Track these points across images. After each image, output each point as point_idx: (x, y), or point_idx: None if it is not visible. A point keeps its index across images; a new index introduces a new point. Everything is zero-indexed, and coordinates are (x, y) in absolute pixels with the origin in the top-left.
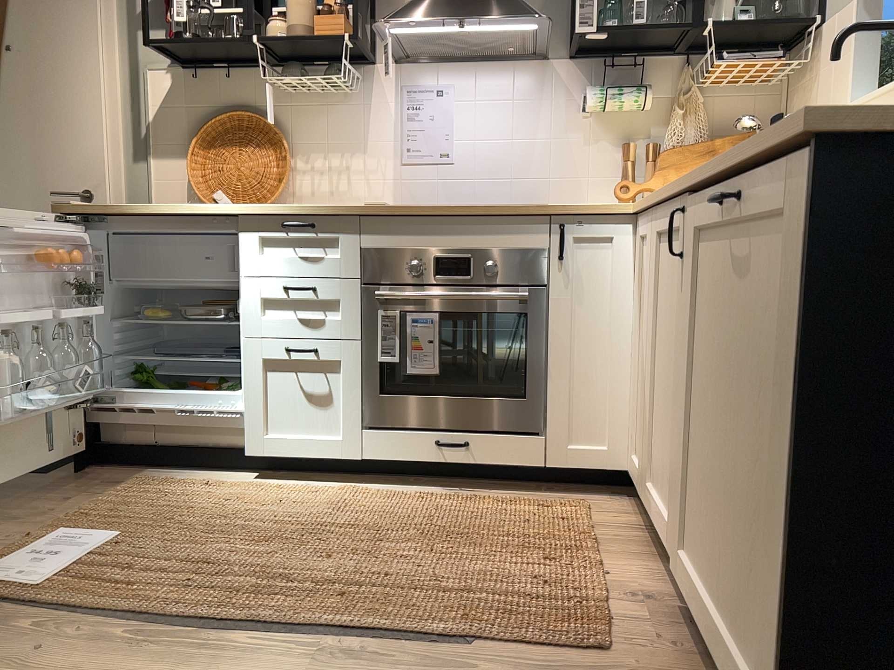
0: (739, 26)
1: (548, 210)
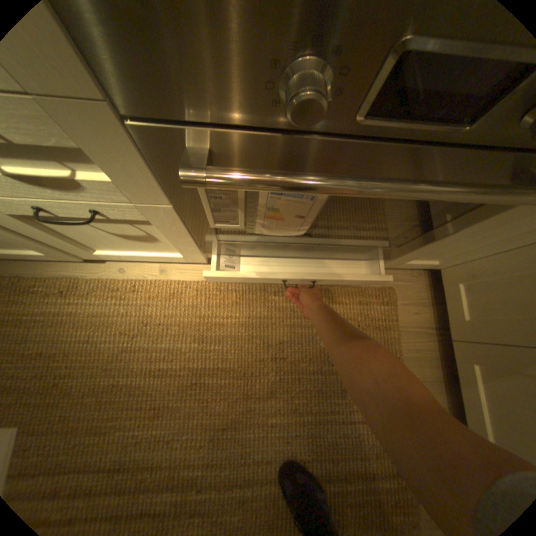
0: None
1: None
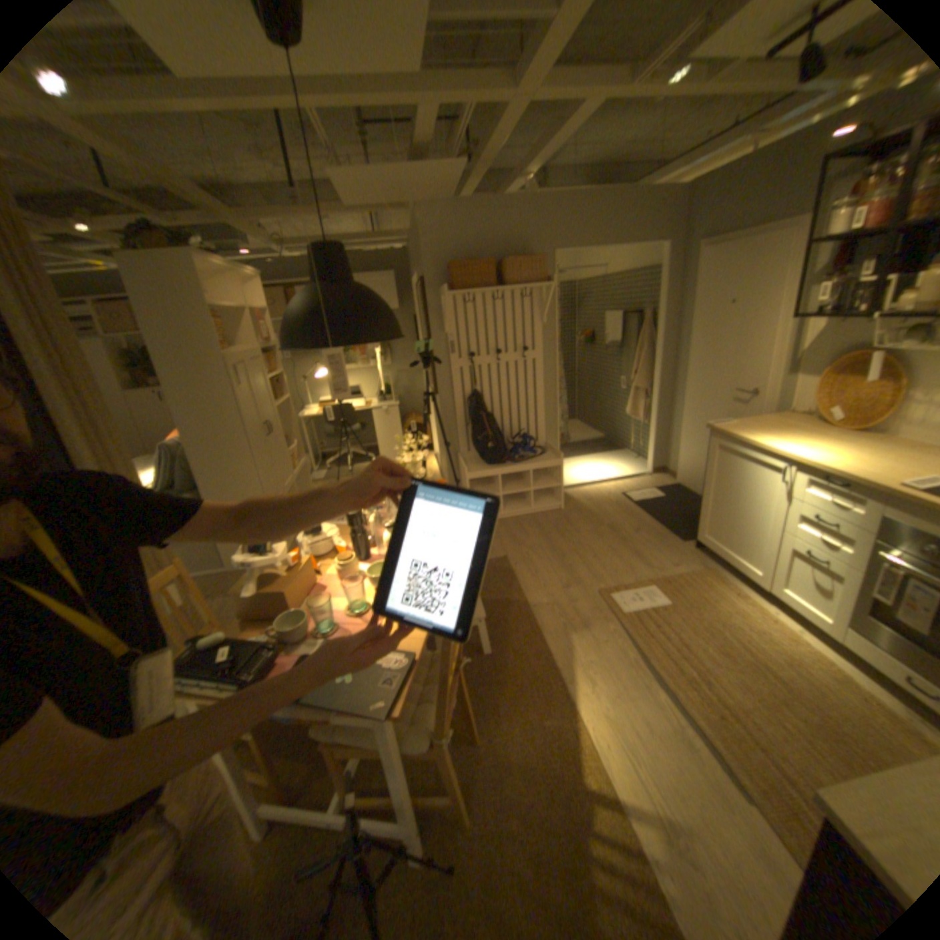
0: None
1: None
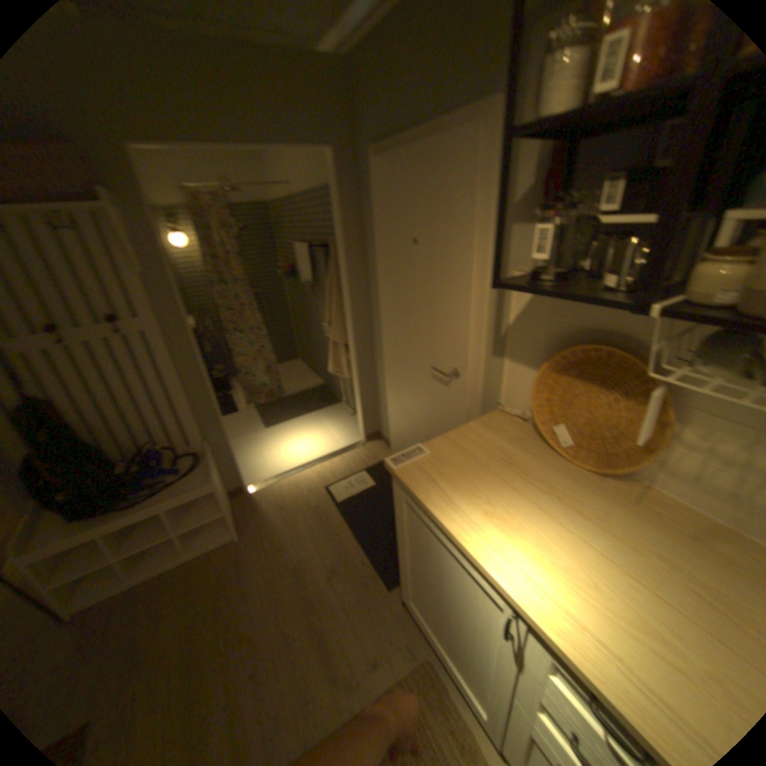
0: None
1: None
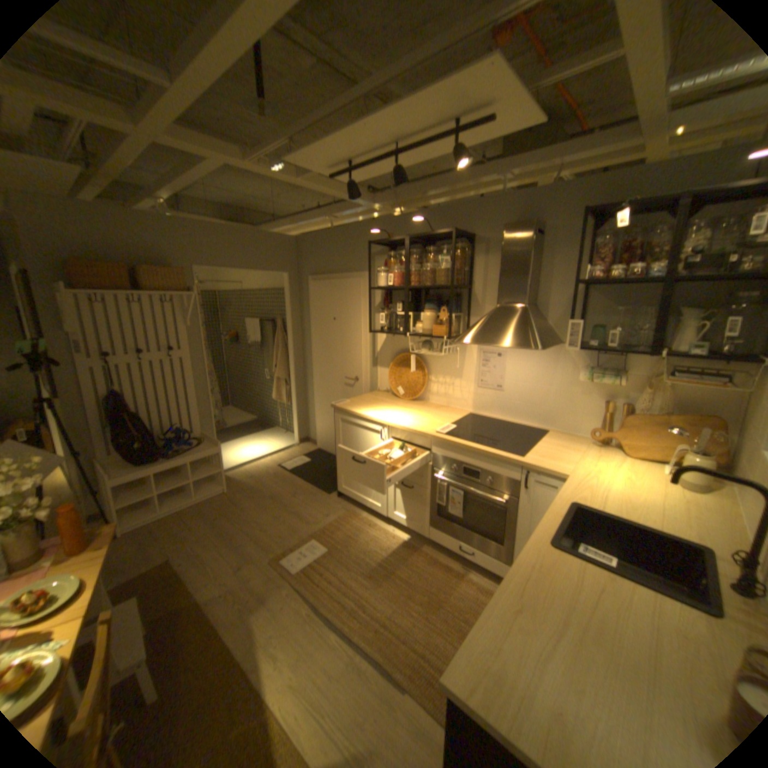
0: (692, 357)
1: (519, 463)
